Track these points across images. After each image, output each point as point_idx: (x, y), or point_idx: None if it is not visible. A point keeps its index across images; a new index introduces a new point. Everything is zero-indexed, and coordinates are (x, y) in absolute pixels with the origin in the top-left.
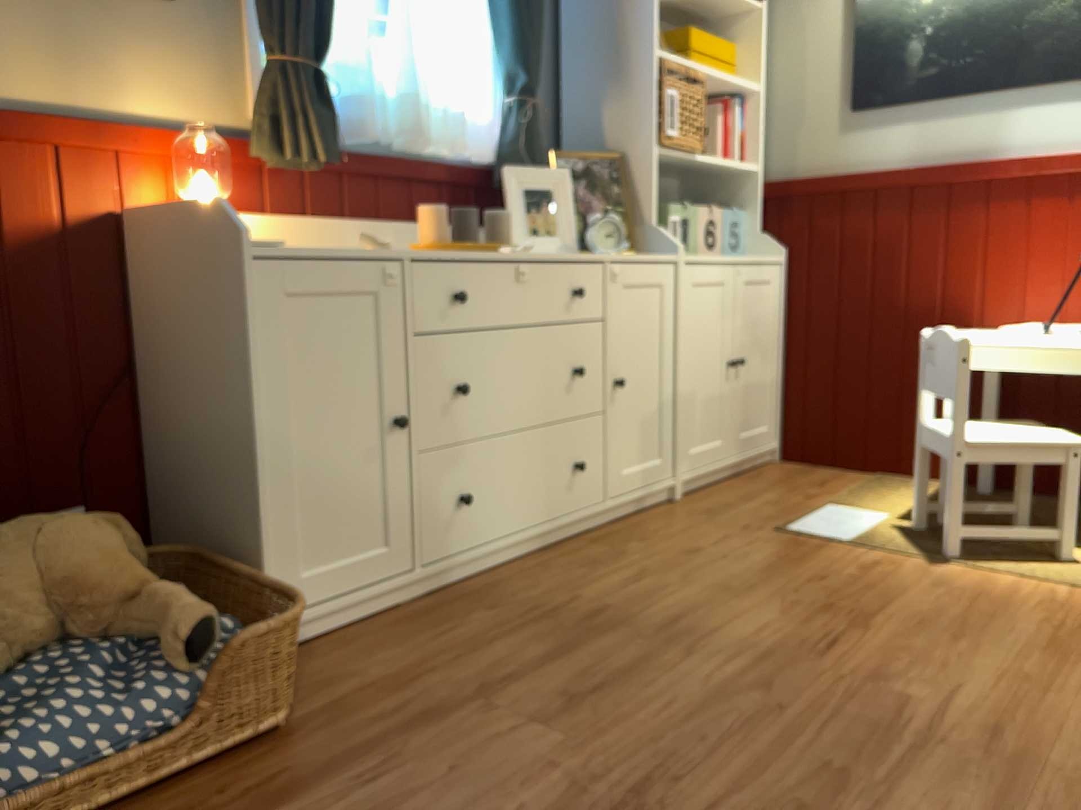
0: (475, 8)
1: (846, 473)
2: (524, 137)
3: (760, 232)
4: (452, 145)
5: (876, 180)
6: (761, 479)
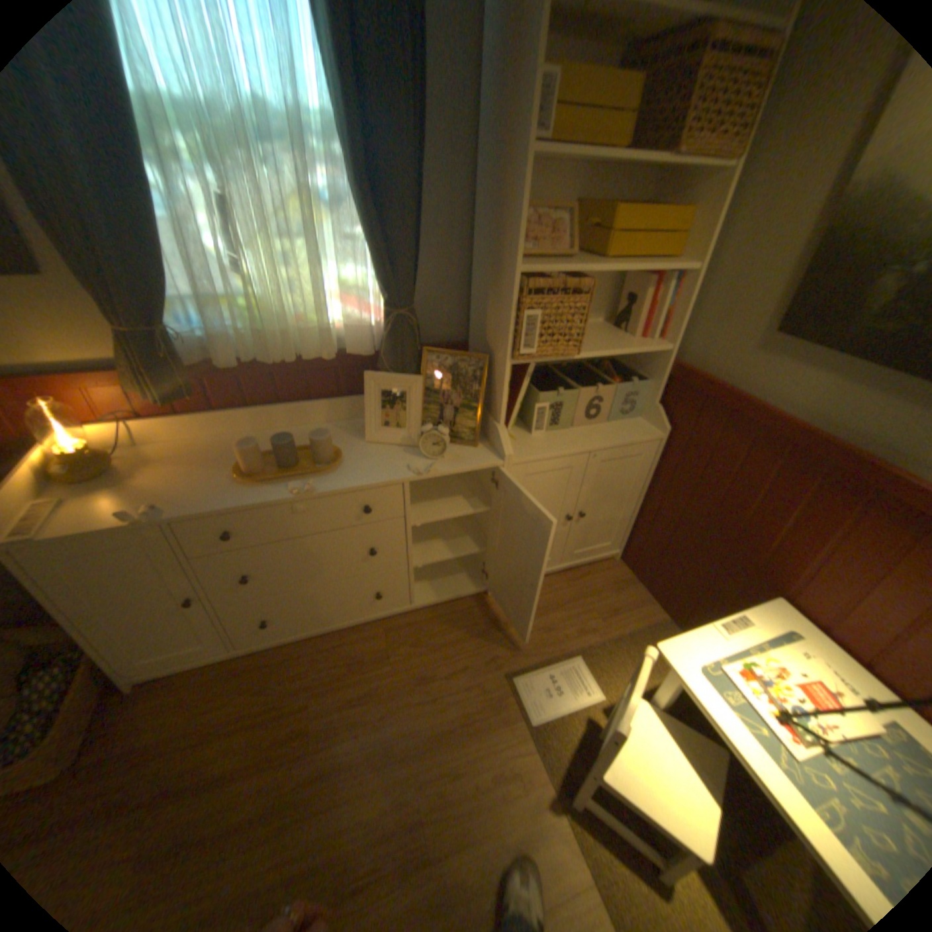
0: (351, 219)
1: (648, 605)
2: (387, 346)
3: (657, 404)
4: (320, 355)
5: (765, 419)
6: (577, 587)
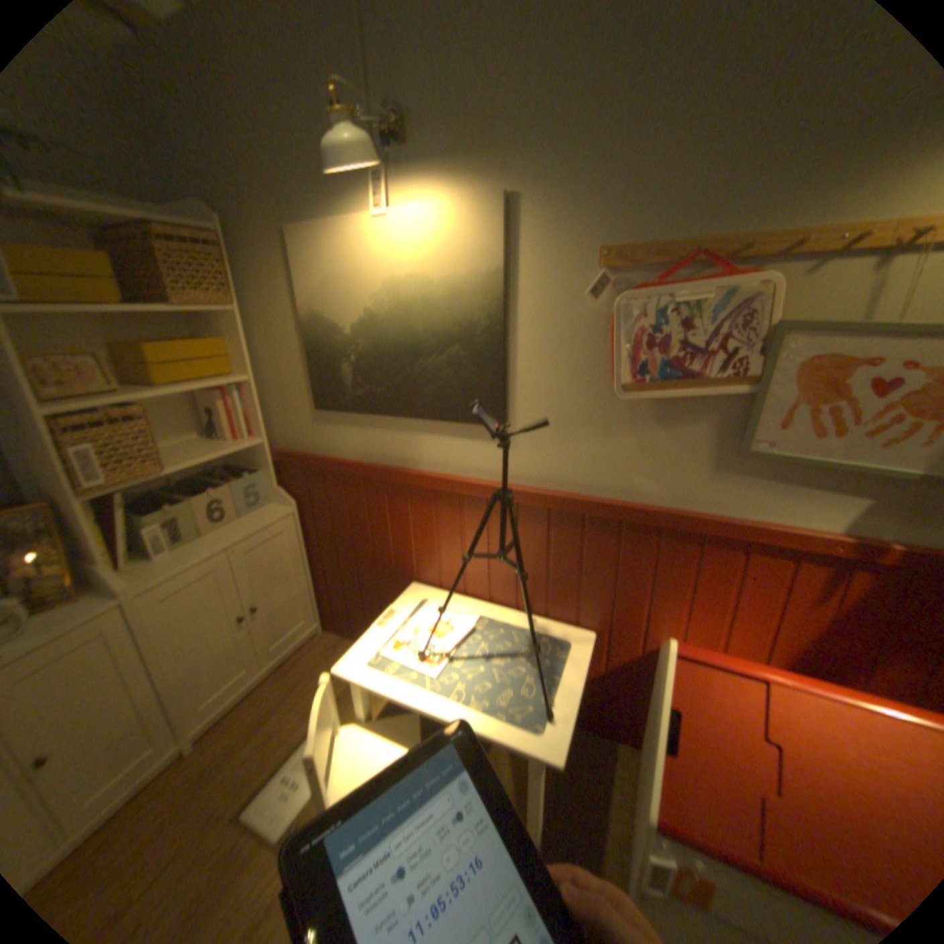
0: None
1: None
2: None
3: (278, 486)
4: None
5: (340, 468)
6: (289, 679)
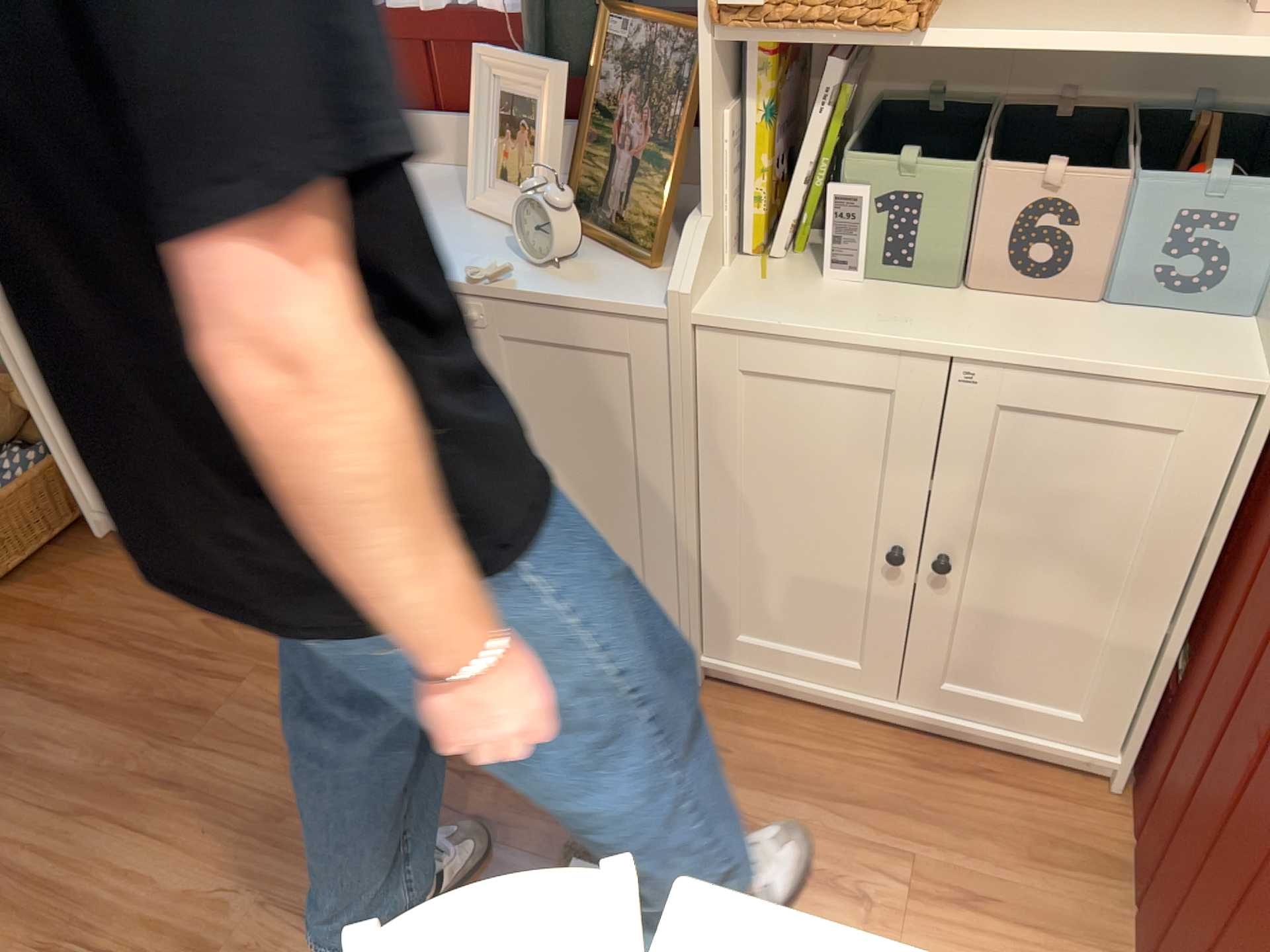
0: None
1: (1107, 947)
2: None
3: None
4: None
5: None
6: (928, 783)
